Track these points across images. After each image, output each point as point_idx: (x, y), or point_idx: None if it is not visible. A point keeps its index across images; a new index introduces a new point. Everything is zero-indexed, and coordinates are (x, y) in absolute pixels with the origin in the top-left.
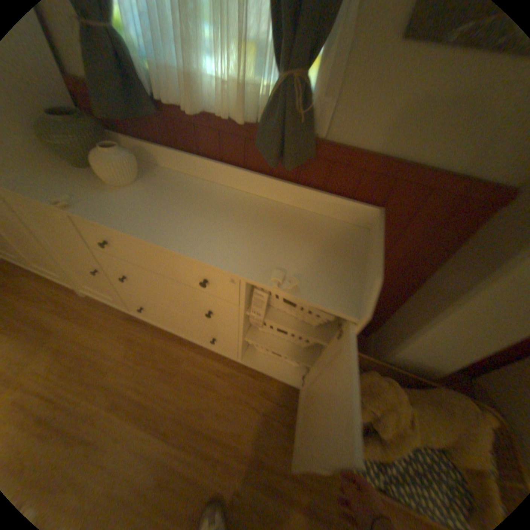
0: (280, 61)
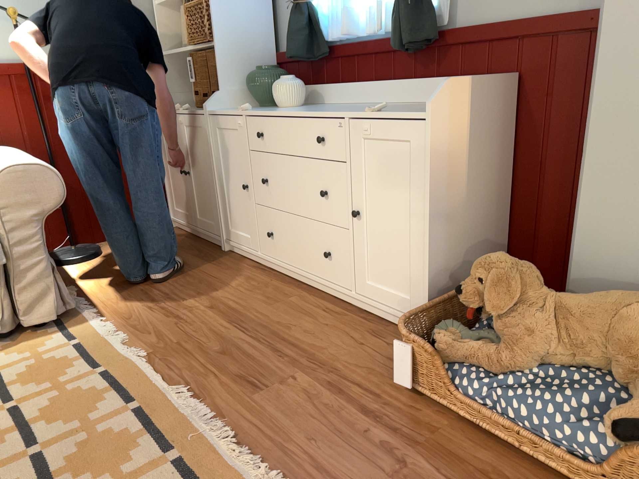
0: None
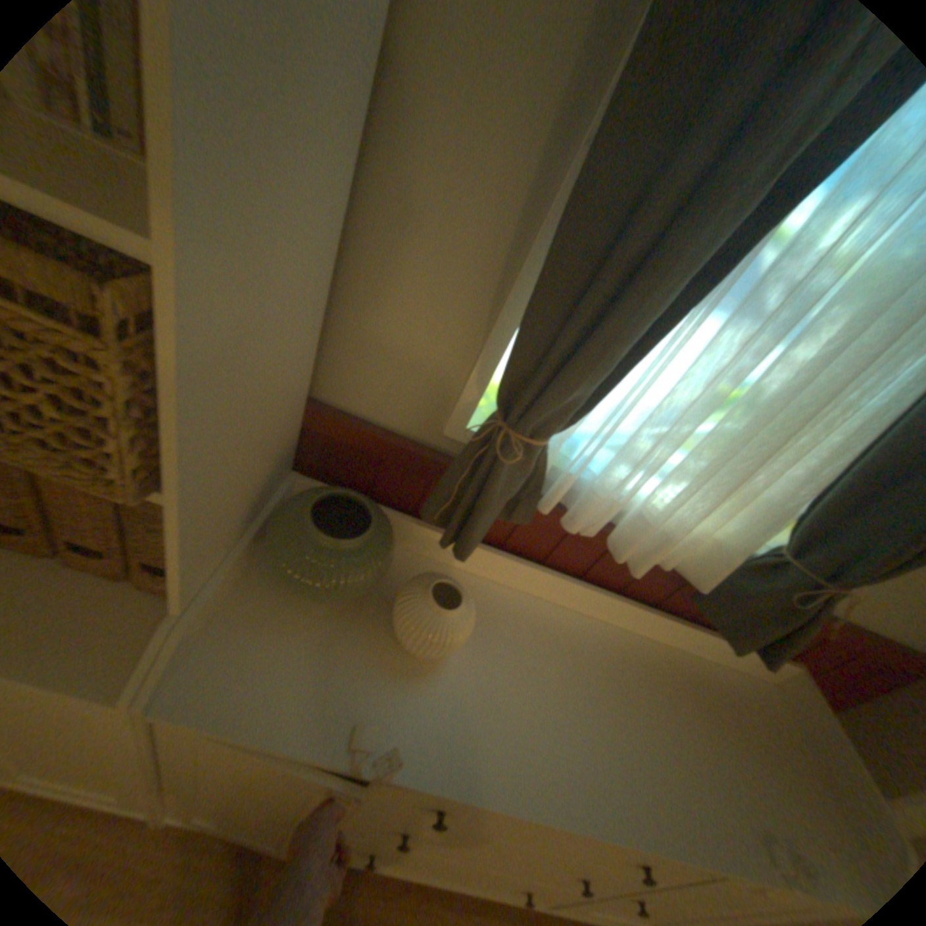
0: (805, 548)
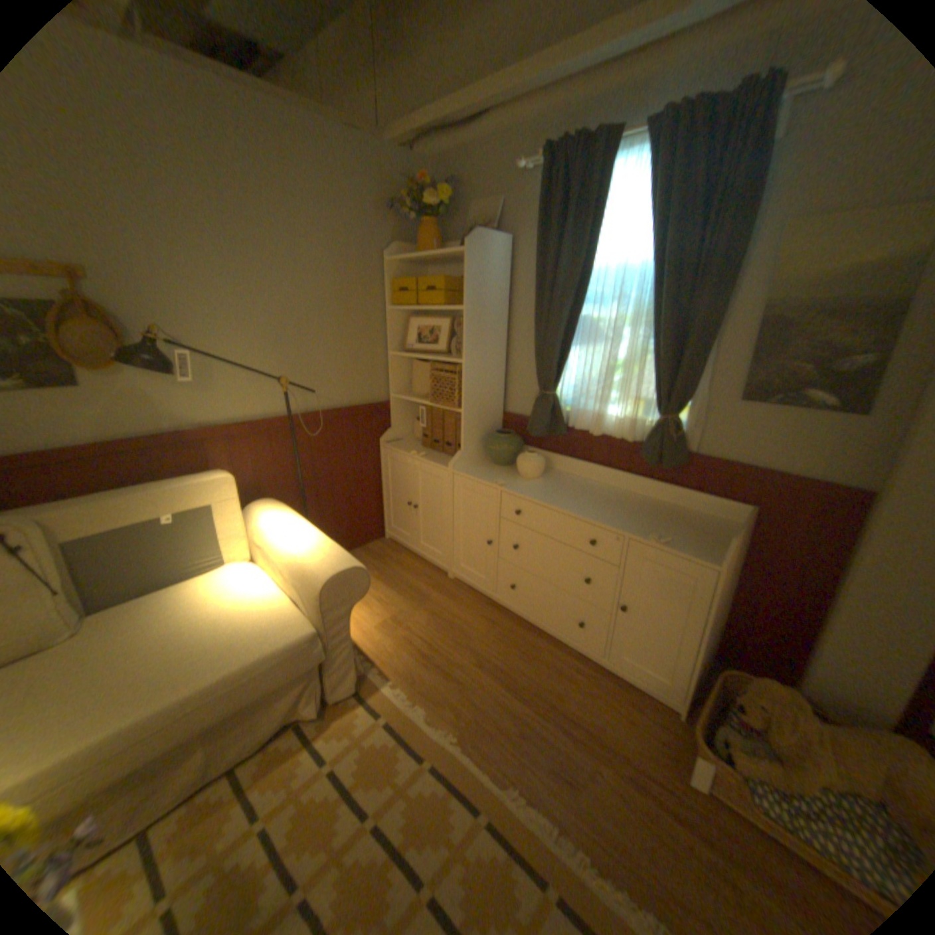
0: (659, 410)
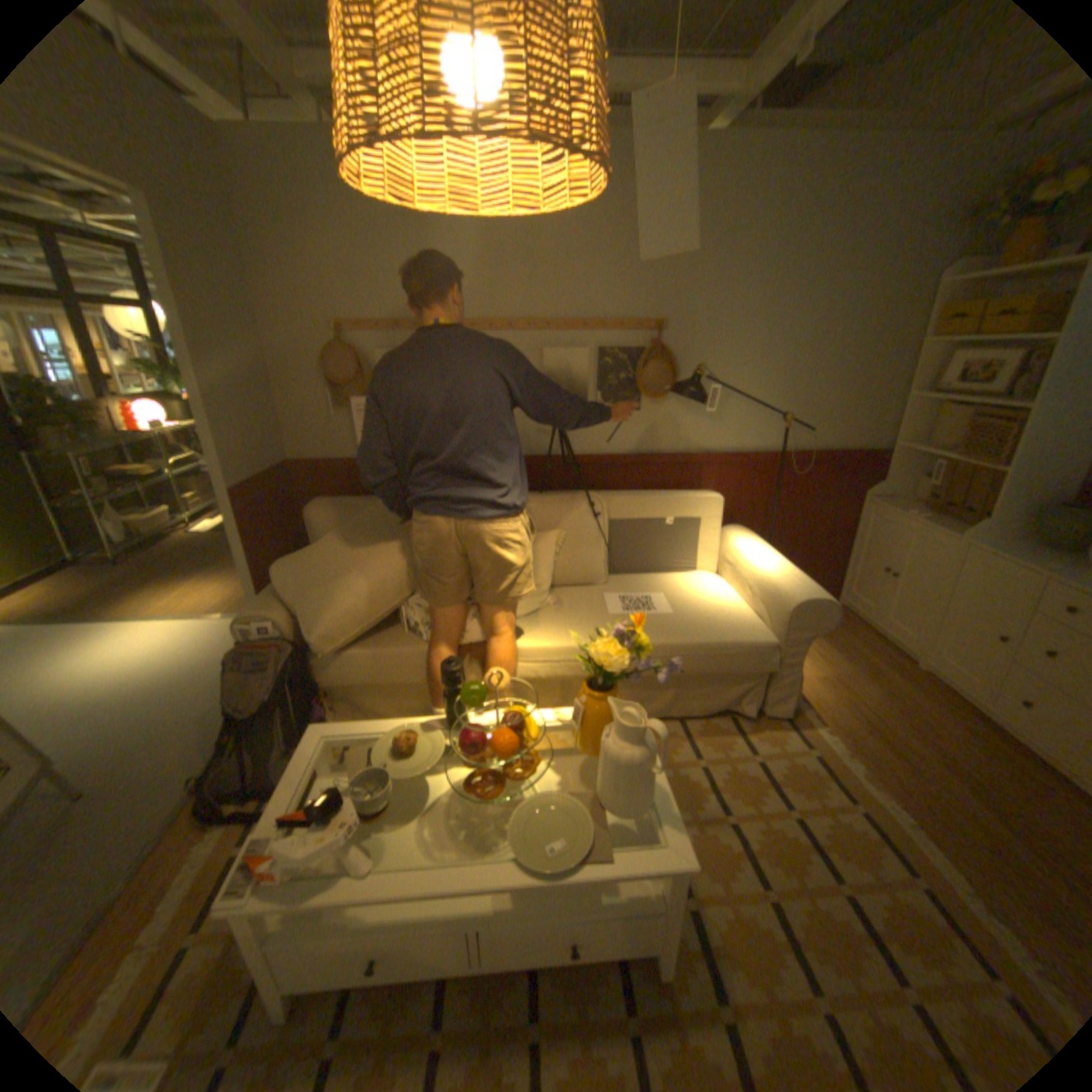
0: None
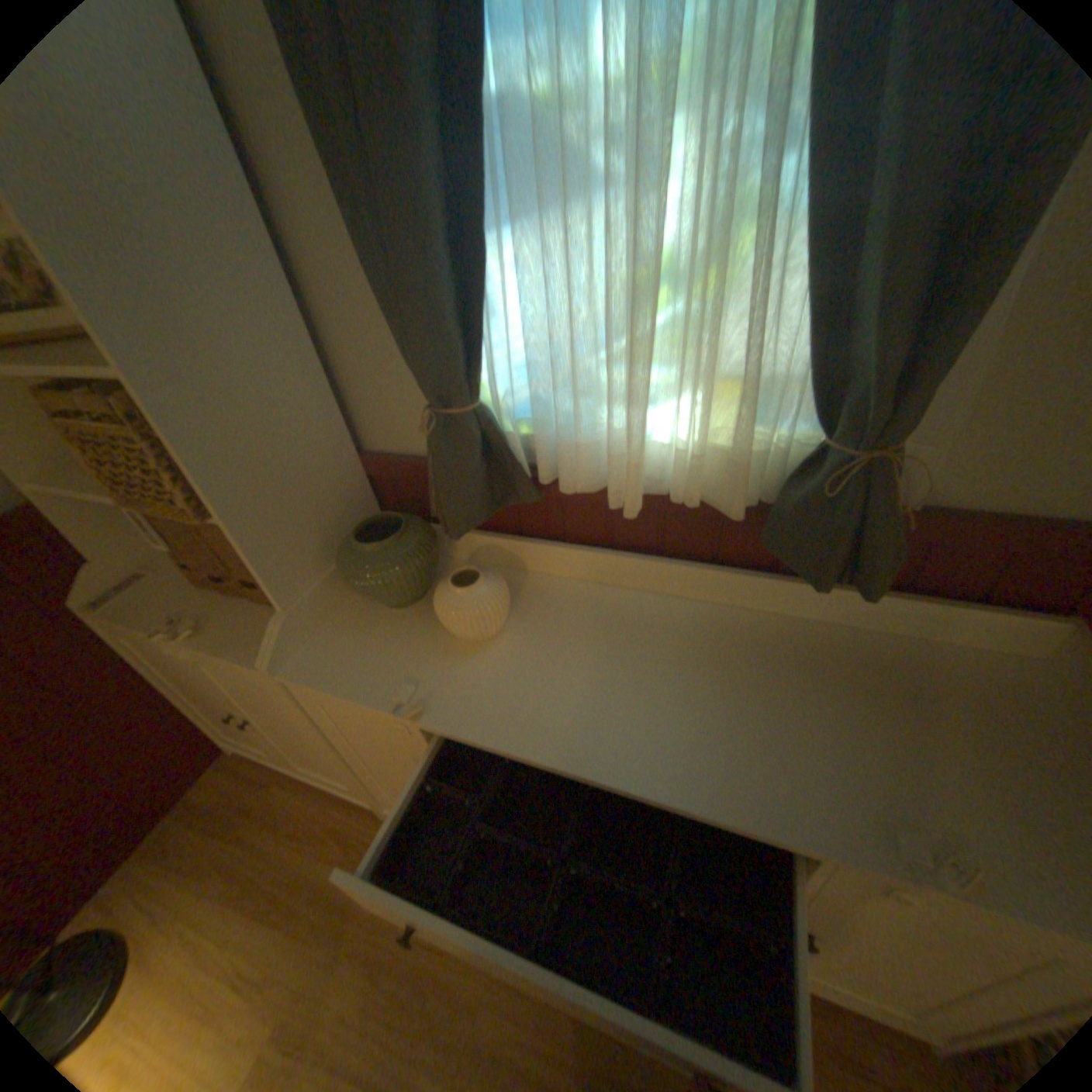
0: (831, 418)
